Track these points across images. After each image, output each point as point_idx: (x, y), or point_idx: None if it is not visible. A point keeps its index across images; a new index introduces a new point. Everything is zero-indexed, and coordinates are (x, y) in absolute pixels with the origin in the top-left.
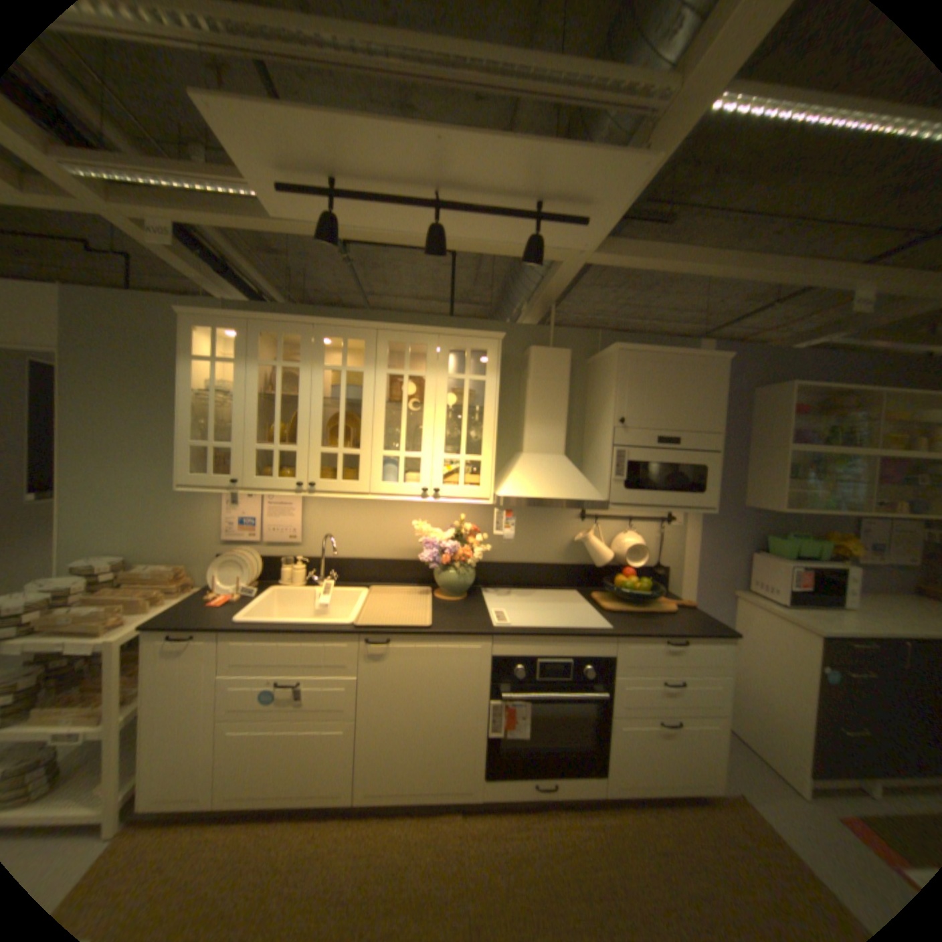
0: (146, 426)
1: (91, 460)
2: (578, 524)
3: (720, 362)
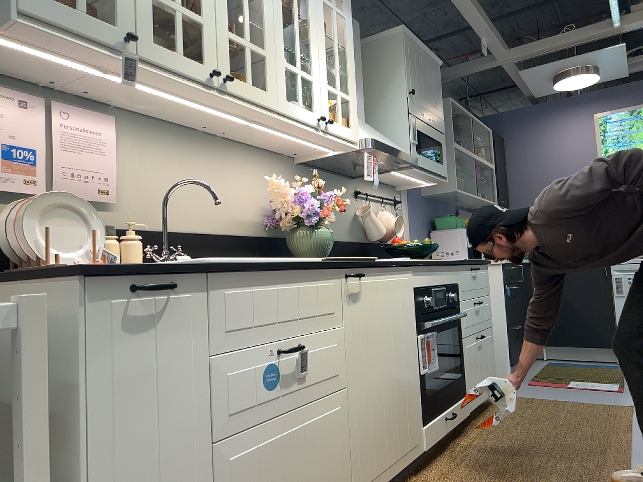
0: None
1: None
2: (356, 202)
3: (438, 67)
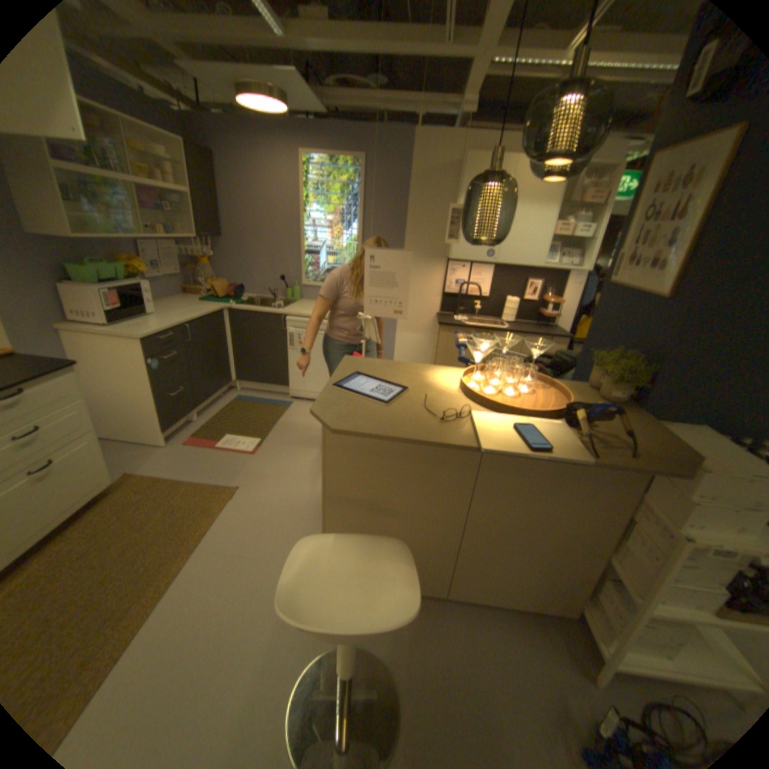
0: None
1: None
2: None
3: None
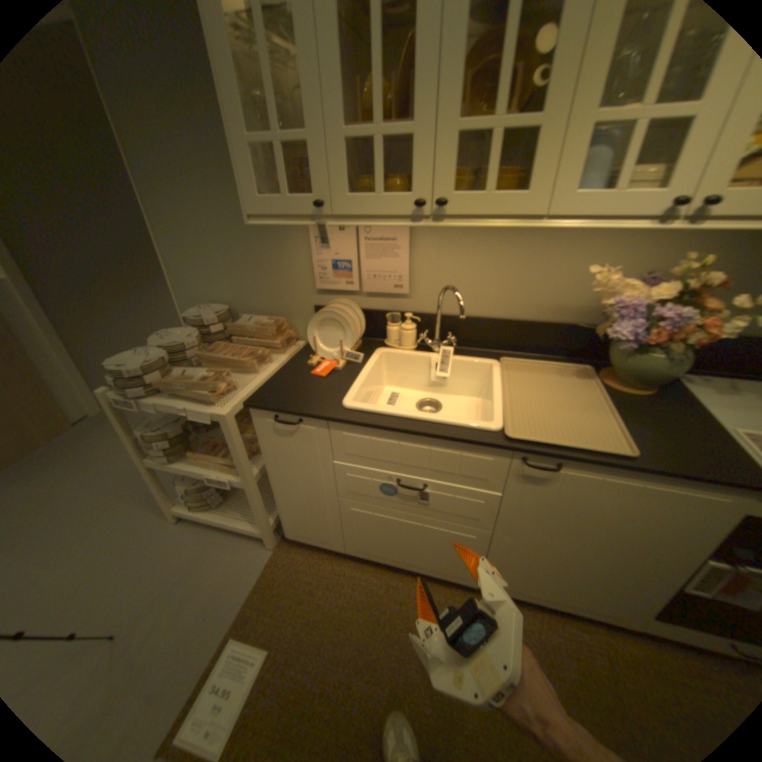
0: (204, 129)
1: (165, 188)
2: None
3: None
